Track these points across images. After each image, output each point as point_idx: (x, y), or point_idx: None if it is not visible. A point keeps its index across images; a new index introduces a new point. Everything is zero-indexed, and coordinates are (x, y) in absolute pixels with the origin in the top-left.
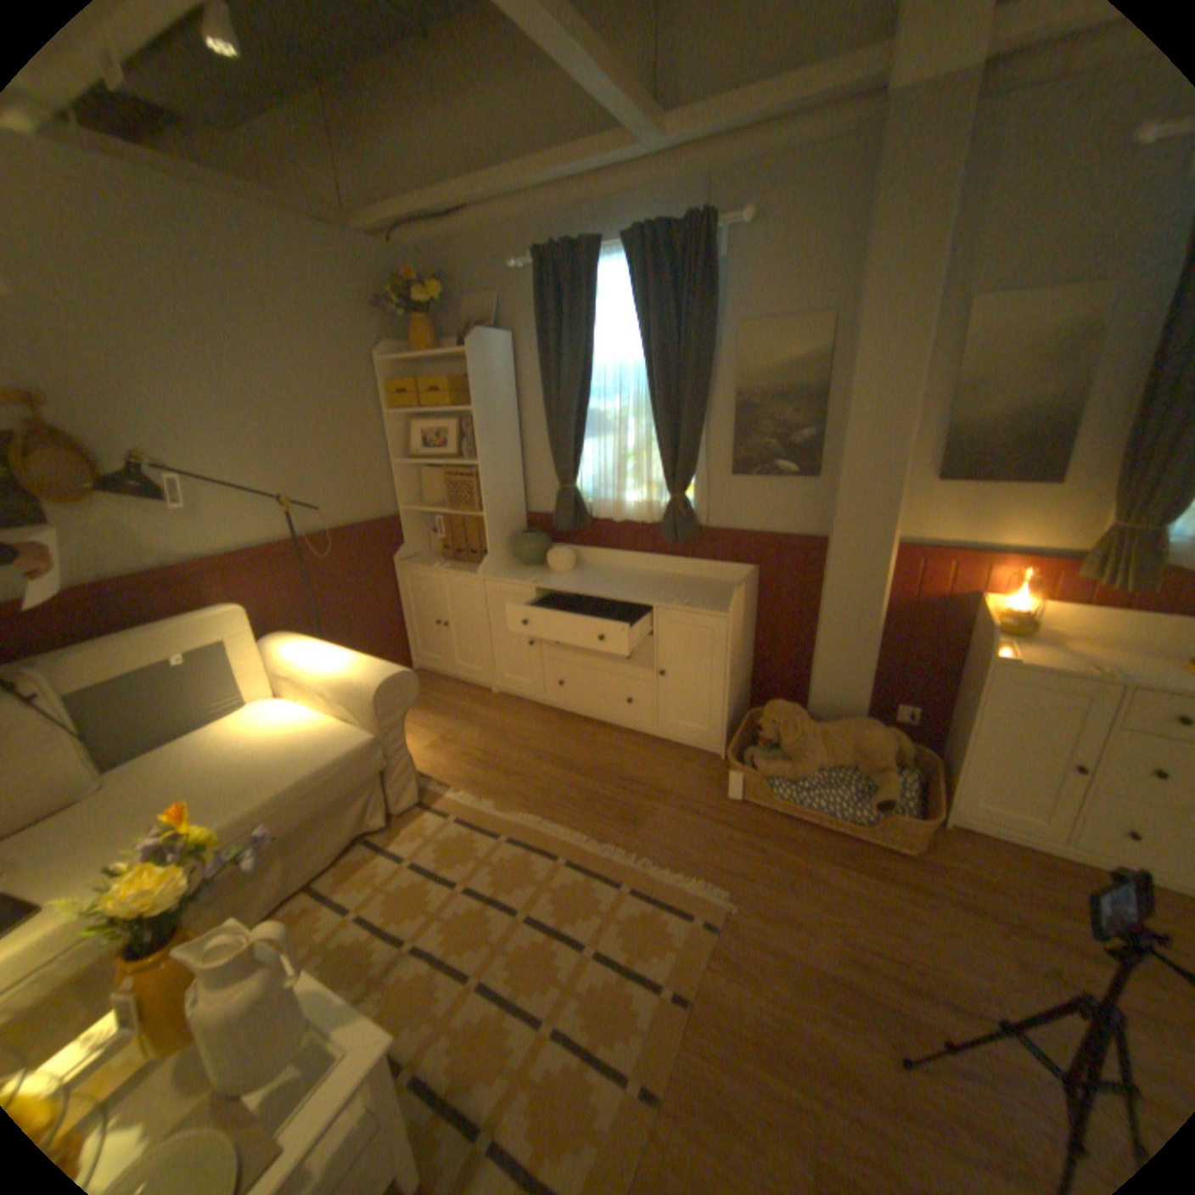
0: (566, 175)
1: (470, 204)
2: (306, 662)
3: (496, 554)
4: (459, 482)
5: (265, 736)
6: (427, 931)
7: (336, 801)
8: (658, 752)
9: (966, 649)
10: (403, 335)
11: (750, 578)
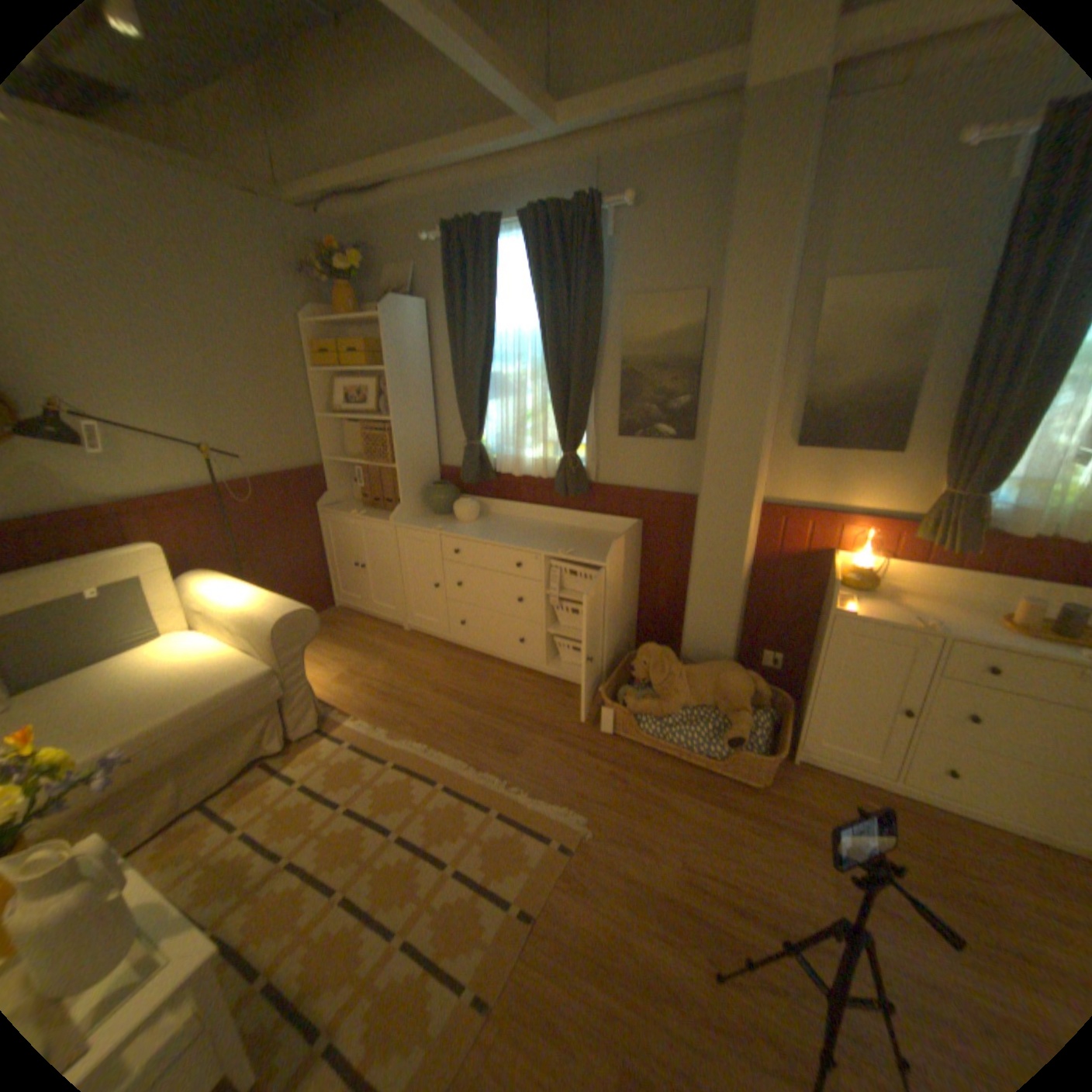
0: (472, 156)
1: (390, 180)
2: (216, 599)
3: (408, 503)
4: (378, 436)
5: (170, 665)
6: (305, 849)
7: (231, 727)
8: (546, 688)
9: (822, 601)
10: (328, 299)
11: (631, 531)
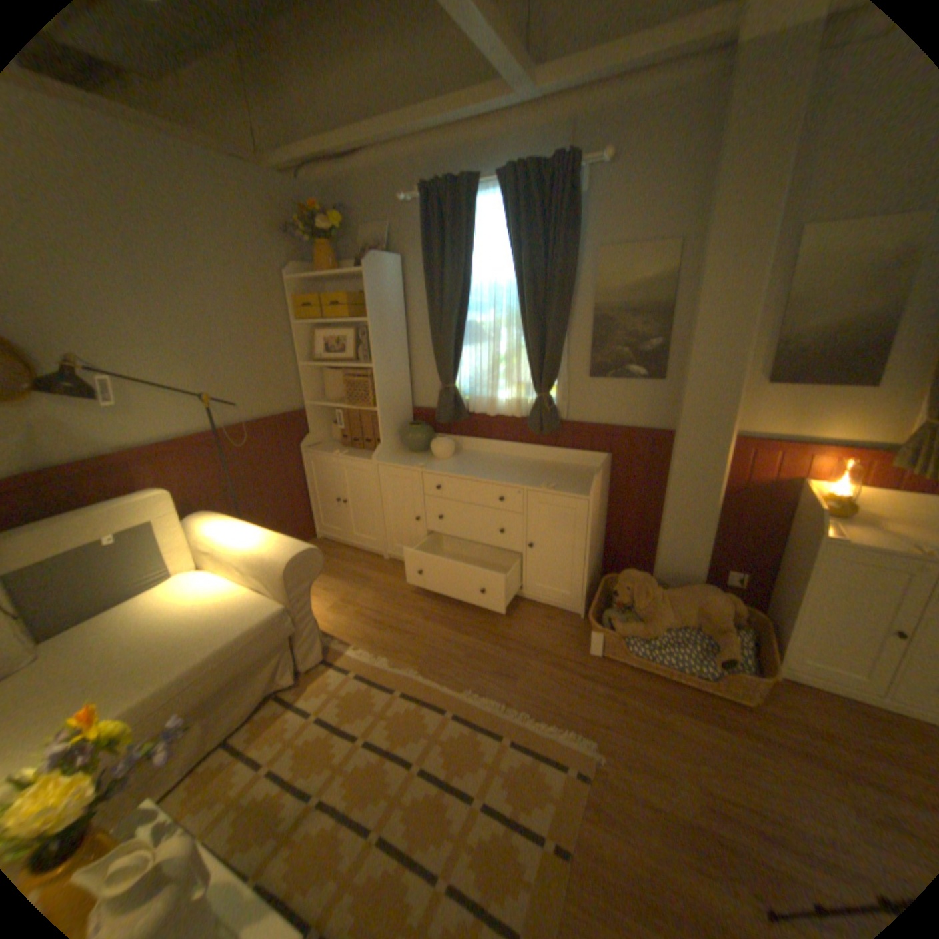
0: (449, 121)
1: (366, 147)
2: (225, 539)
3: (387, 442)
4: (356, 382)
5: (188, 606)
6: (332, 785)
7: (250, 665)
8: (527, 611)
9: (790, 526)
10: (308, 257)
11: (605, 464)
